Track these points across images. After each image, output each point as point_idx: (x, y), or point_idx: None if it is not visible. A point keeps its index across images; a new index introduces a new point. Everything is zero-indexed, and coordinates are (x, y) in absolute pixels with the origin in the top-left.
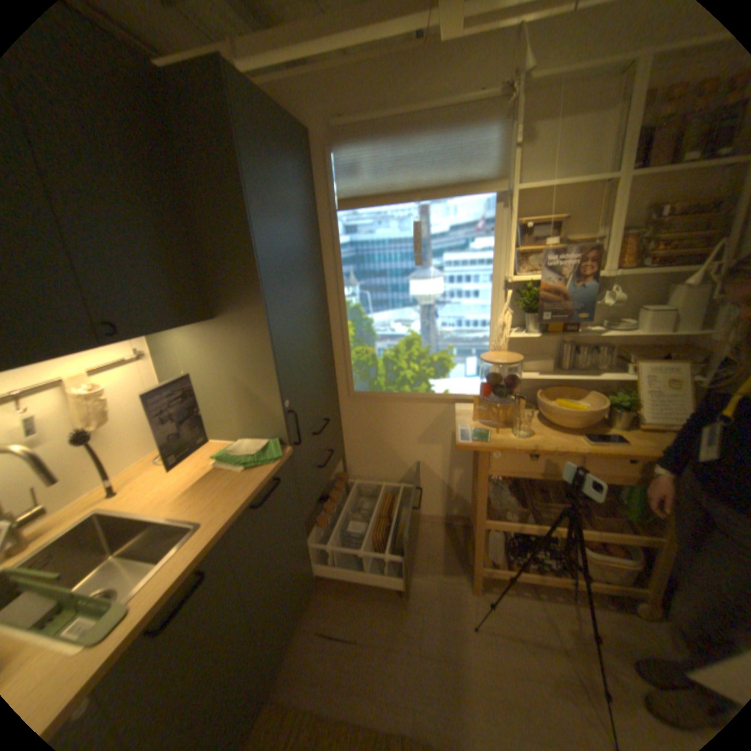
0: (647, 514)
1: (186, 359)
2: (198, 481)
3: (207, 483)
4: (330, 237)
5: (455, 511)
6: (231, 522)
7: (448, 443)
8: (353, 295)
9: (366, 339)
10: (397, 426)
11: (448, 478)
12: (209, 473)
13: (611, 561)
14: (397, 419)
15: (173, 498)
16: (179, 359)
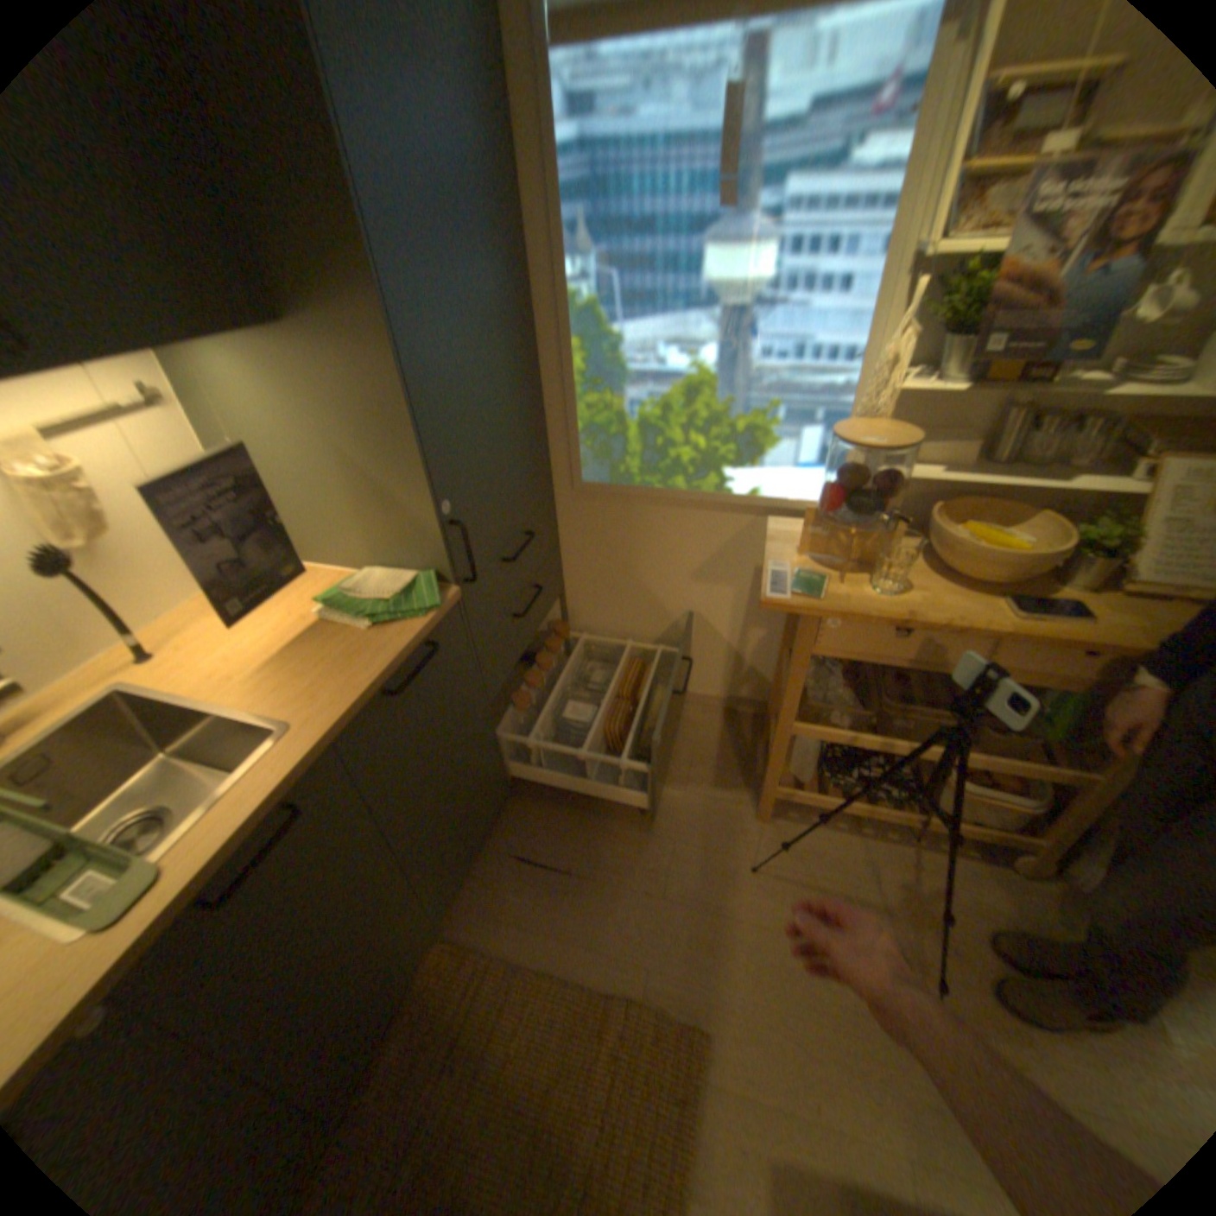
0: (1079, 730)
1: (246, 410)
2: (293, 641)
3: (308, 648)
4: (534, 127)
5: (744, 692)
6: (345, 723)
7: (747, 585)
8: (584, 277)
9: (607, 379)
10: (658, 550)
11: (739, 642)
12: (314, 628)
13: (993, 795)
14: (659, 537)
15: (249, 670)
16: (233, 409)
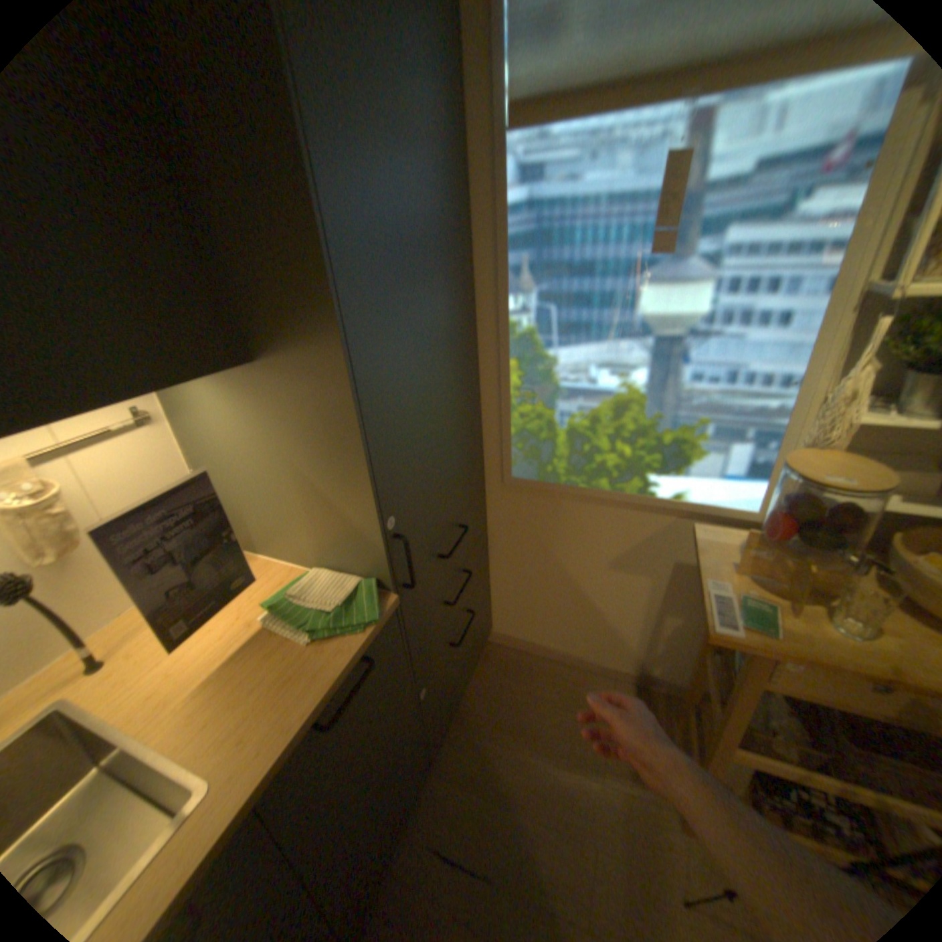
0: None
1: (220, 429)
2: (234, 653)
3: (247, 664)
4: (489, 191)
5: (657, 672)
6: (268, 781)
7: (666, 577)
8: (525, 309)
9: (541, 392)
10: (579, 538)
11: (655, 627)
12: (256, 636)
13: None
14: (580, 527)
15: (186, 690)
16: (210, 427)
